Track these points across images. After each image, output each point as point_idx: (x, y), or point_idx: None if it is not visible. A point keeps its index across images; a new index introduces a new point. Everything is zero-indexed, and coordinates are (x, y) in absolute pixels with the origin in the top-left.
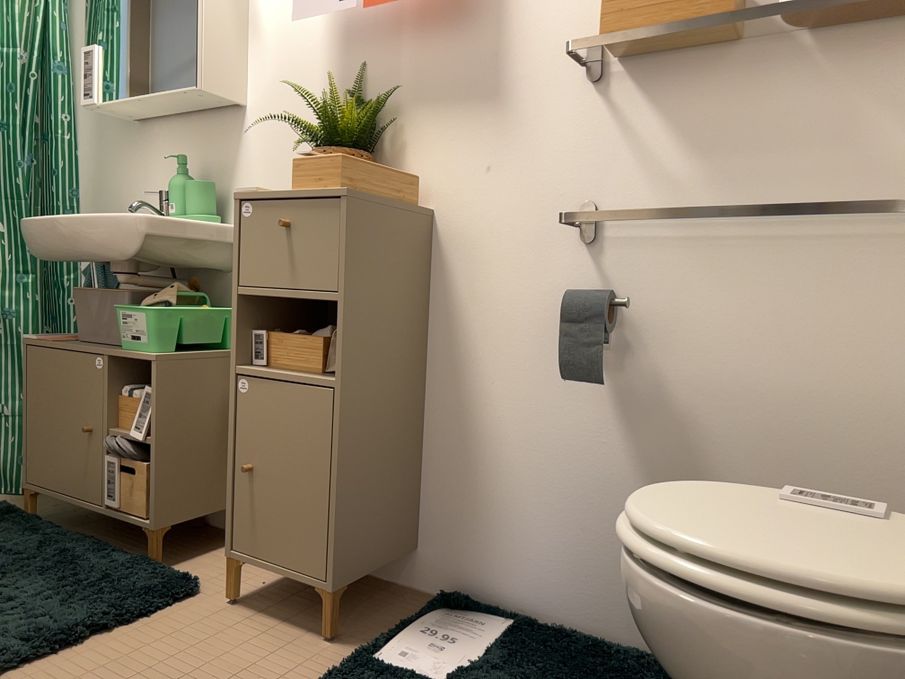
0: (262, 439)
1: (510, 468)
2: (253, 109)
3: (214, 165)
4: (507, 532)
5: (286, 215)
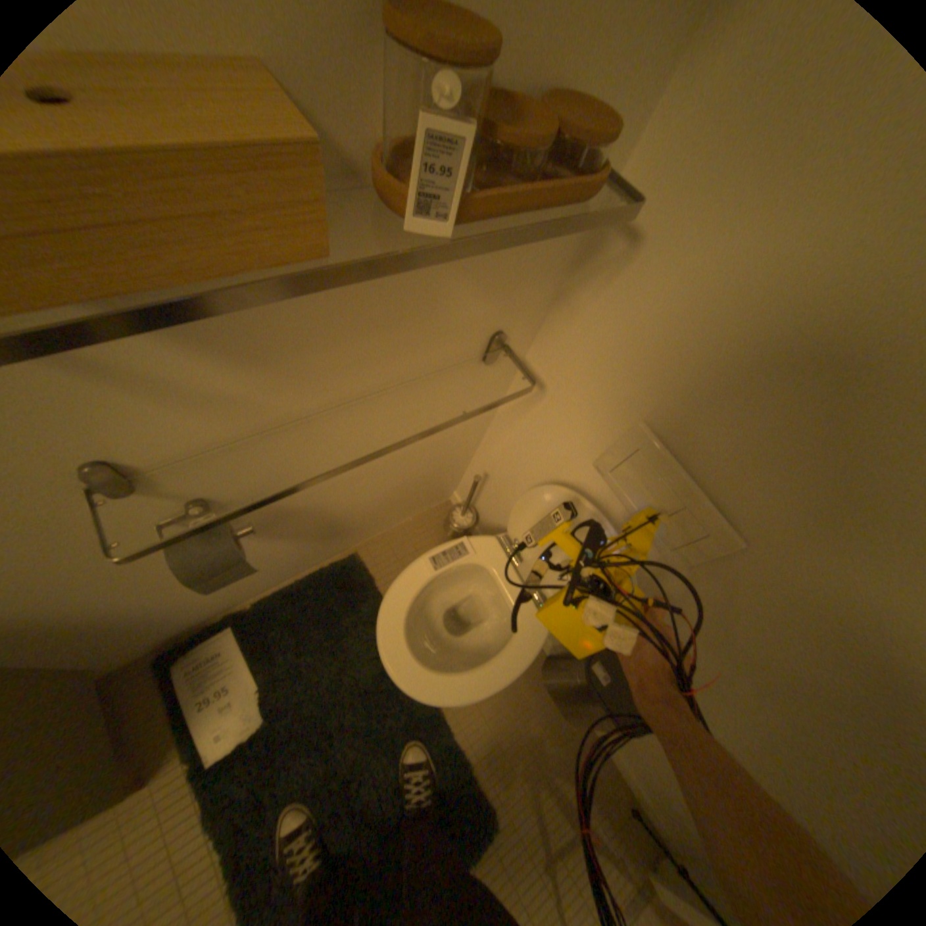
0: None
1: (157, 606)
2: None
3: None
4: (182, 615)
5: None
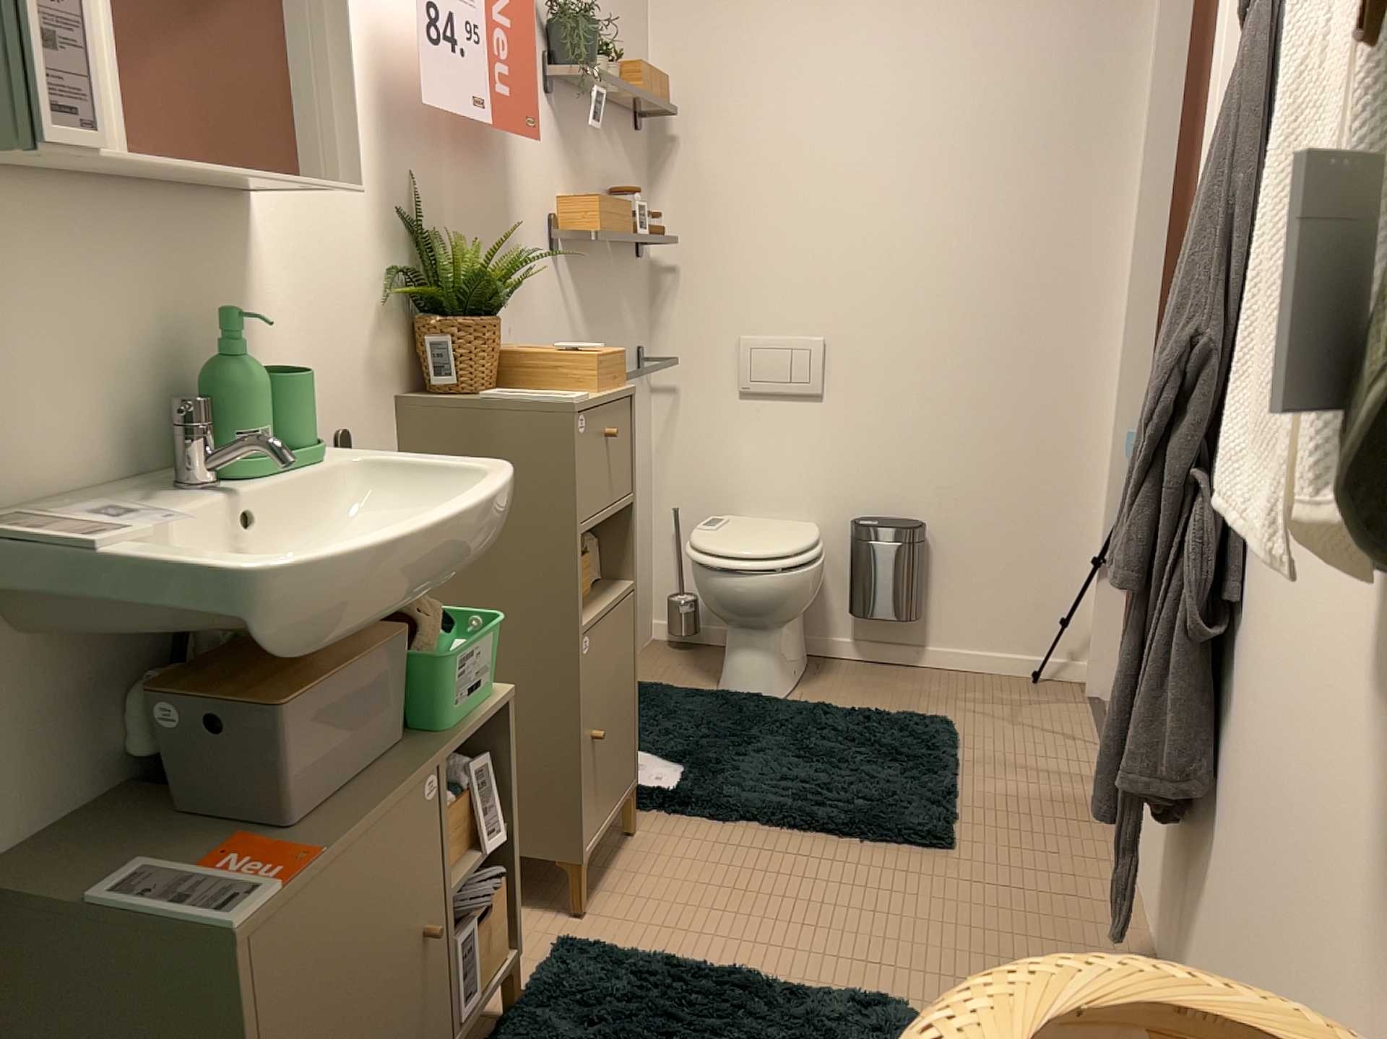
0: (599, 698)
1: None
2: (260, 196)
3: (186, 313)
4: None
5: (605, 420)
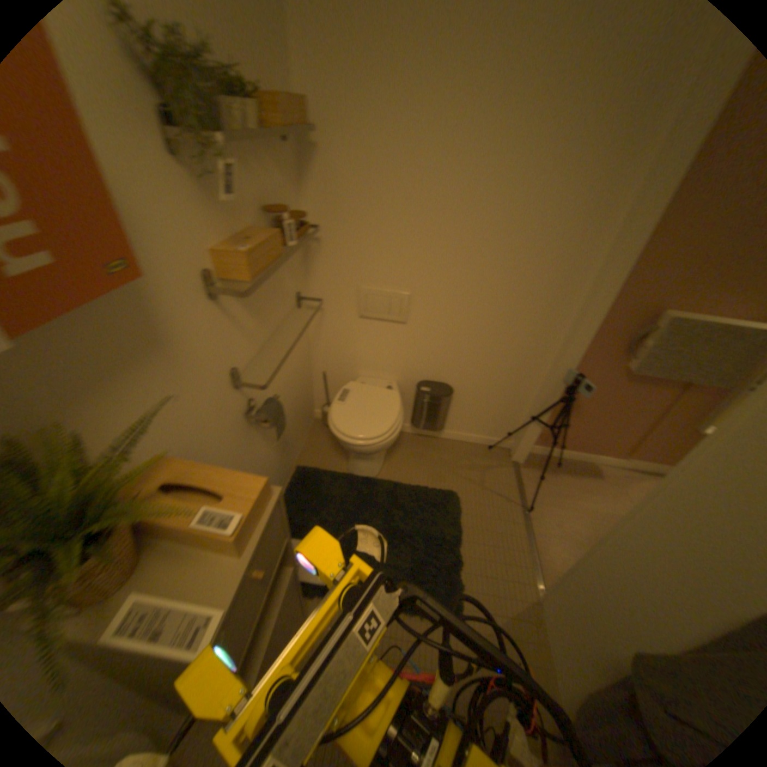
0: None
1: None
2: None
3: None
4: None
5: (249, 575)
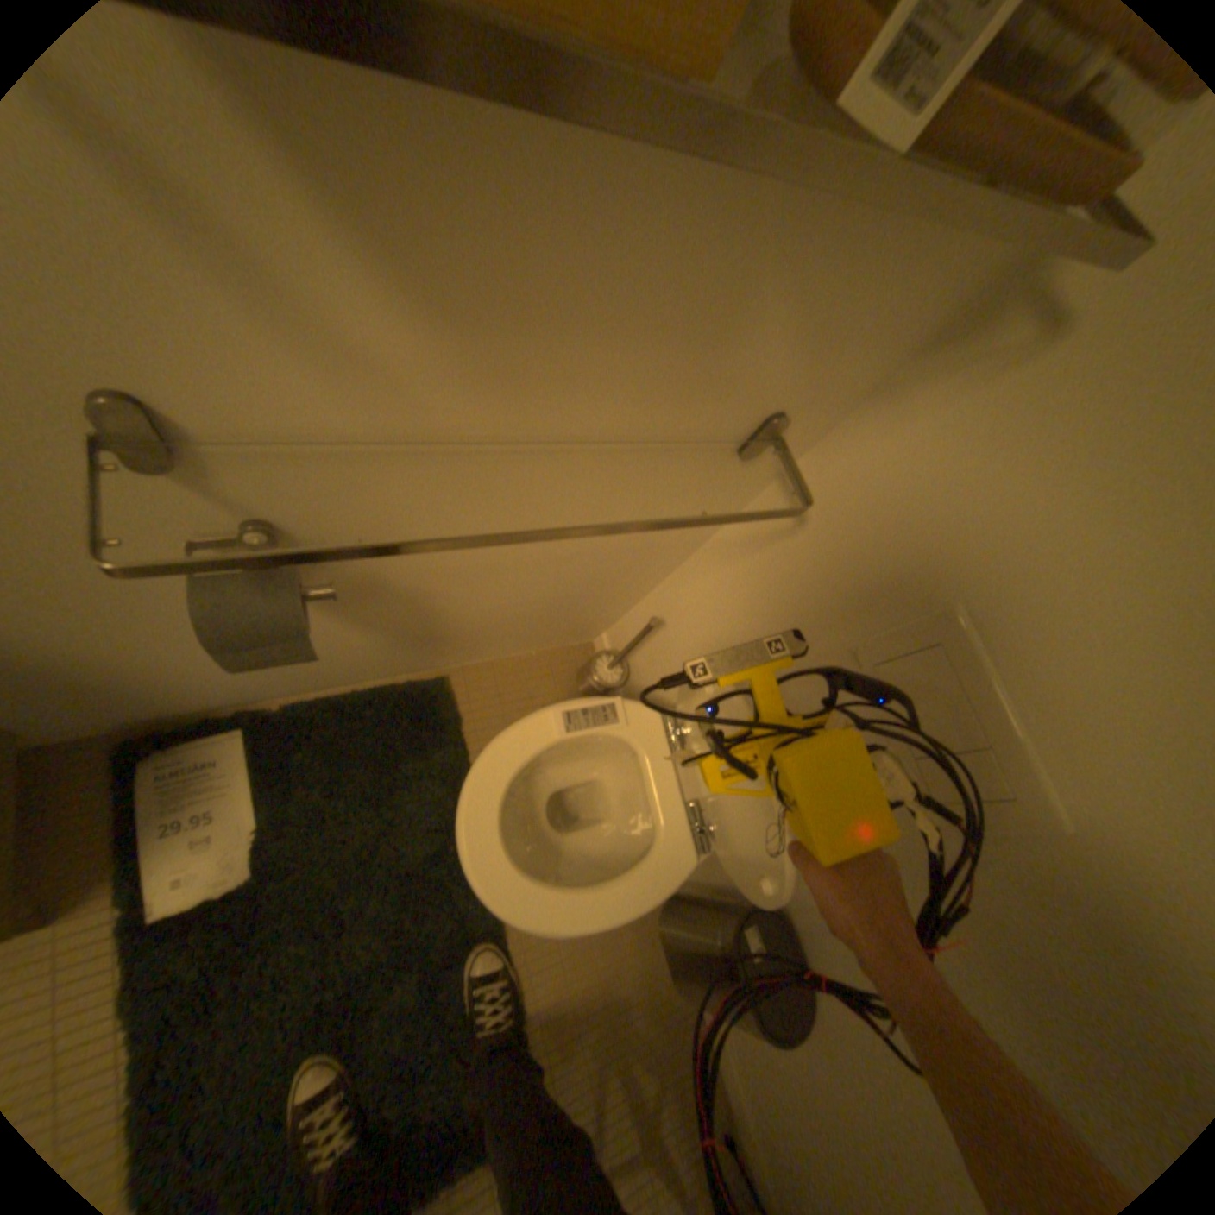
0: None
1: (148, 668)
2: None
3: None
4: (180, 692)
5: None
